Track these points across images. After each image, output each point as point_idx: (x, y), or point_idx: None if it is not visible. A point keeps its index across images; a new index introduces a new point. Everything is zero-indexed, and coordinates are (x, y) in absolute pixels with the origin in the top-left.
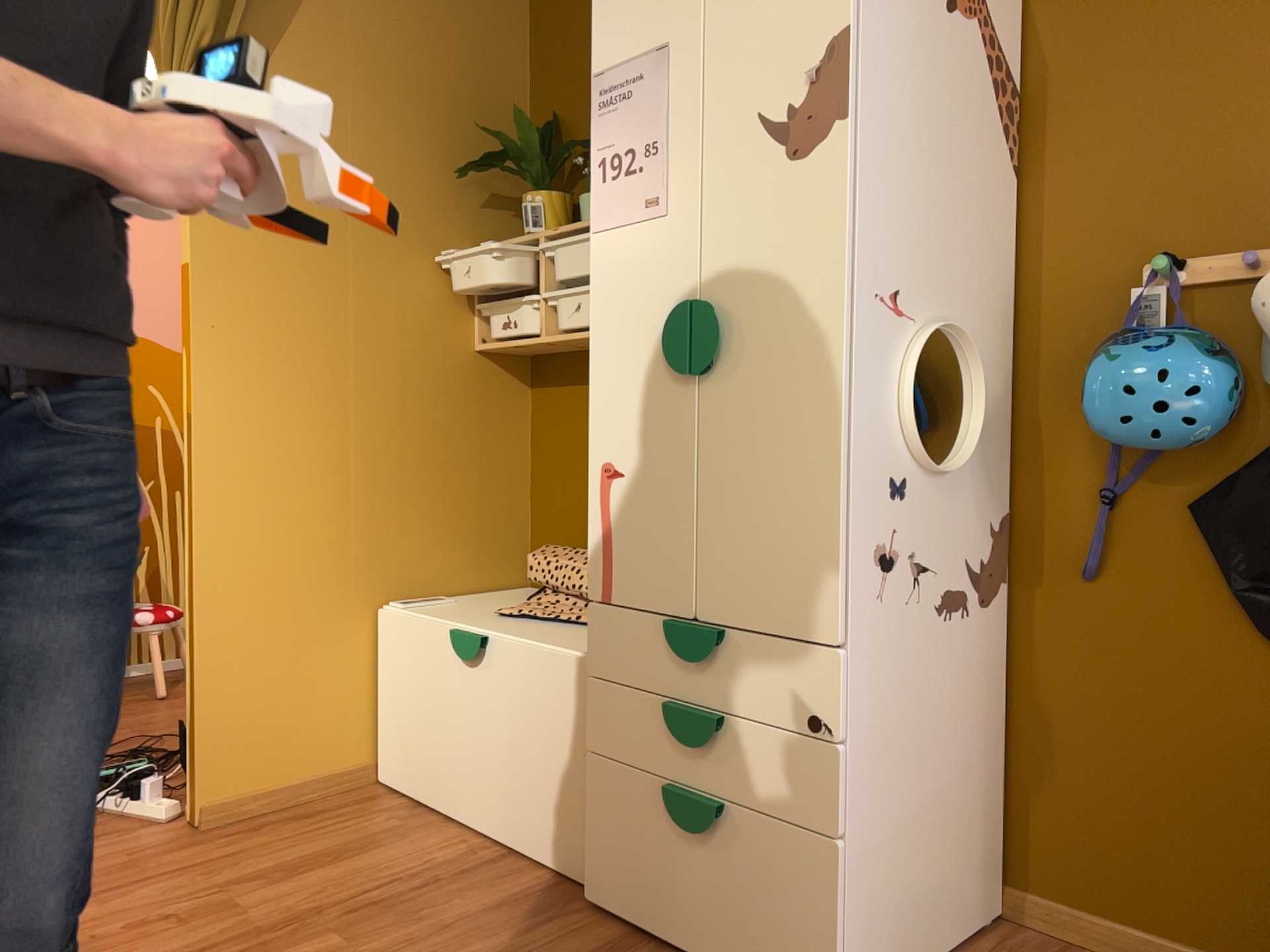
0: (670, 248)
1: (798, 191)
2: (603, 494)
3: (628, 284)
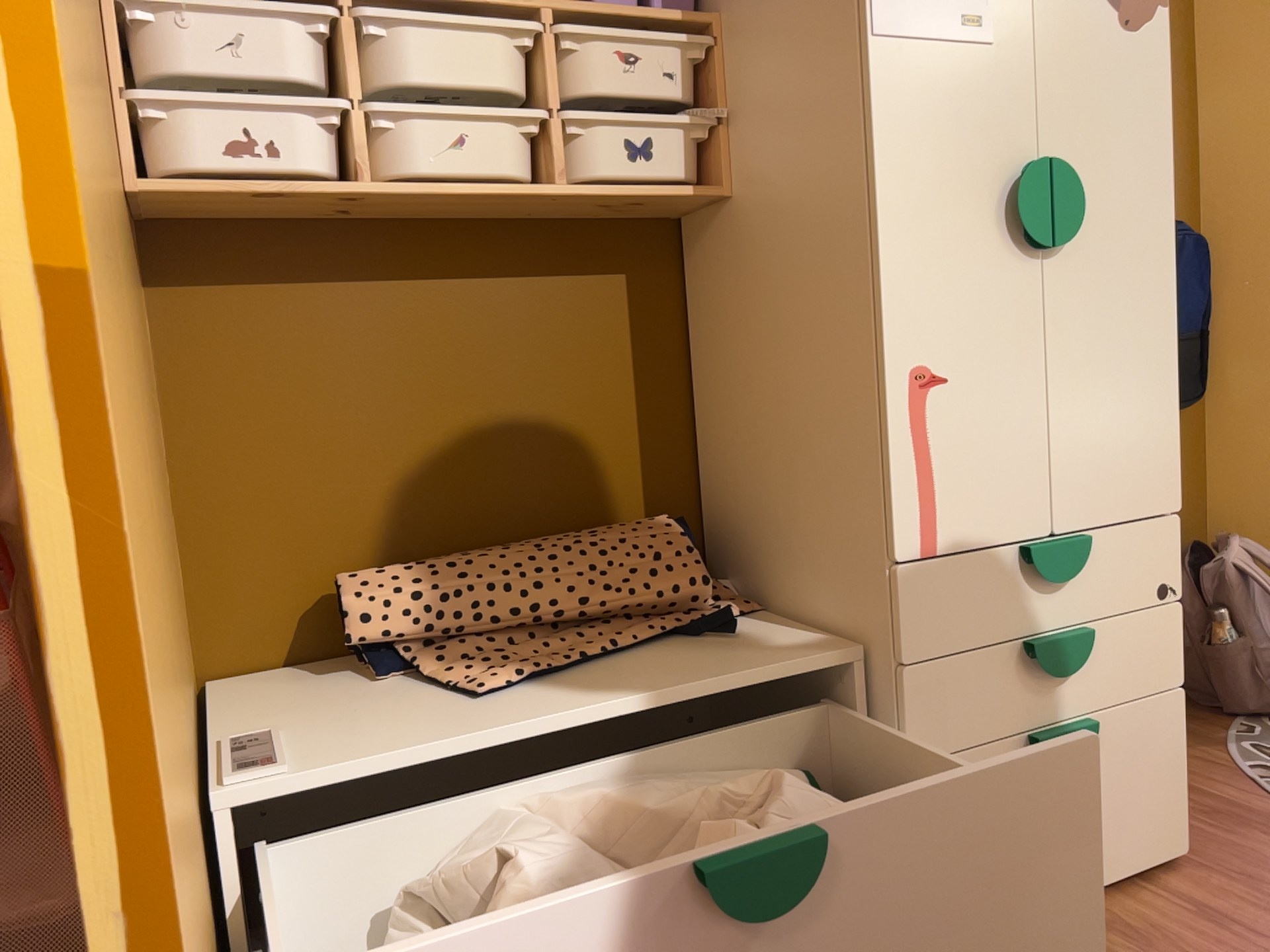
0: (998, 89)
1: (1131, 64)
2: (917, 411)
3: (939, 123)
